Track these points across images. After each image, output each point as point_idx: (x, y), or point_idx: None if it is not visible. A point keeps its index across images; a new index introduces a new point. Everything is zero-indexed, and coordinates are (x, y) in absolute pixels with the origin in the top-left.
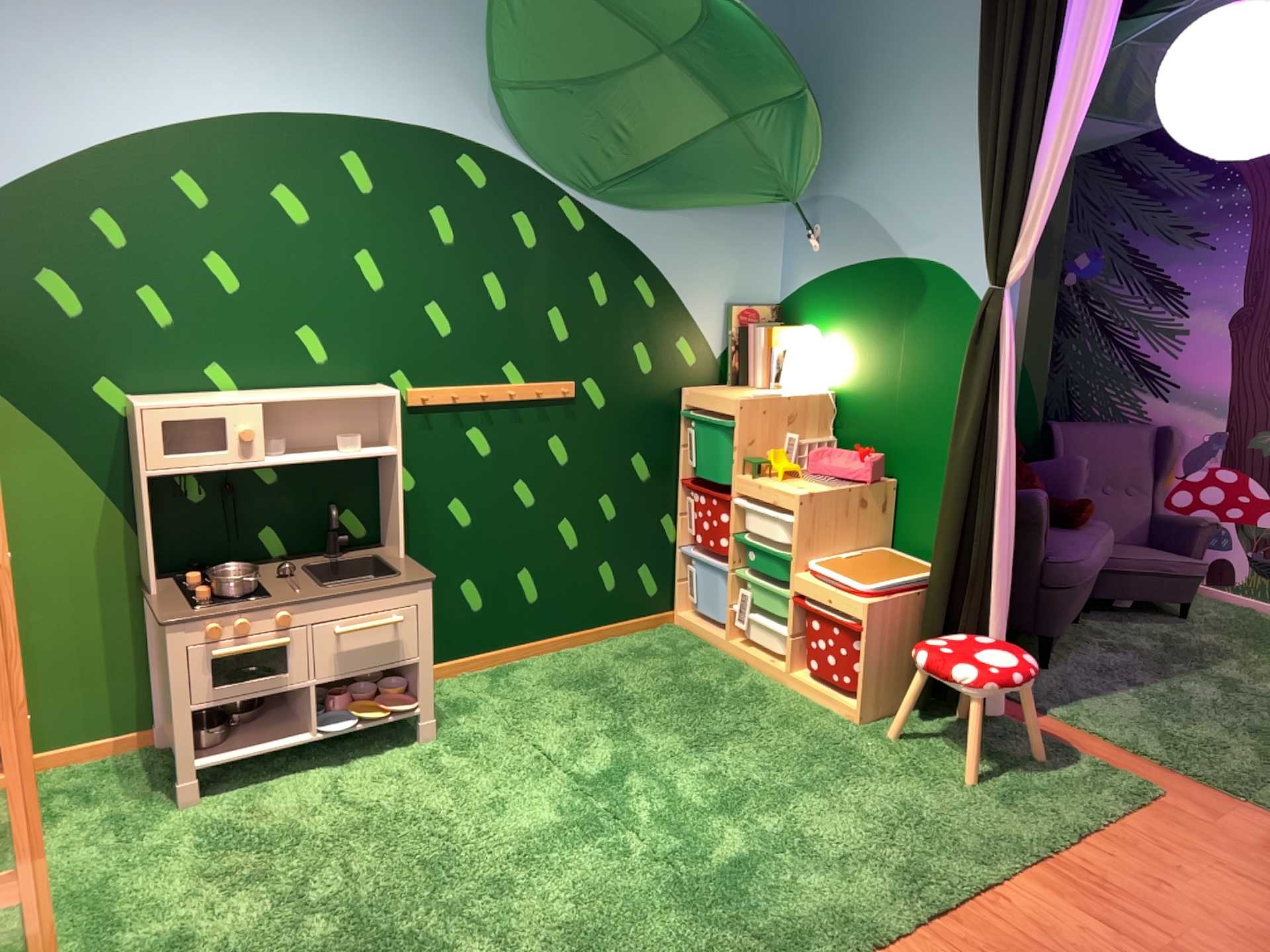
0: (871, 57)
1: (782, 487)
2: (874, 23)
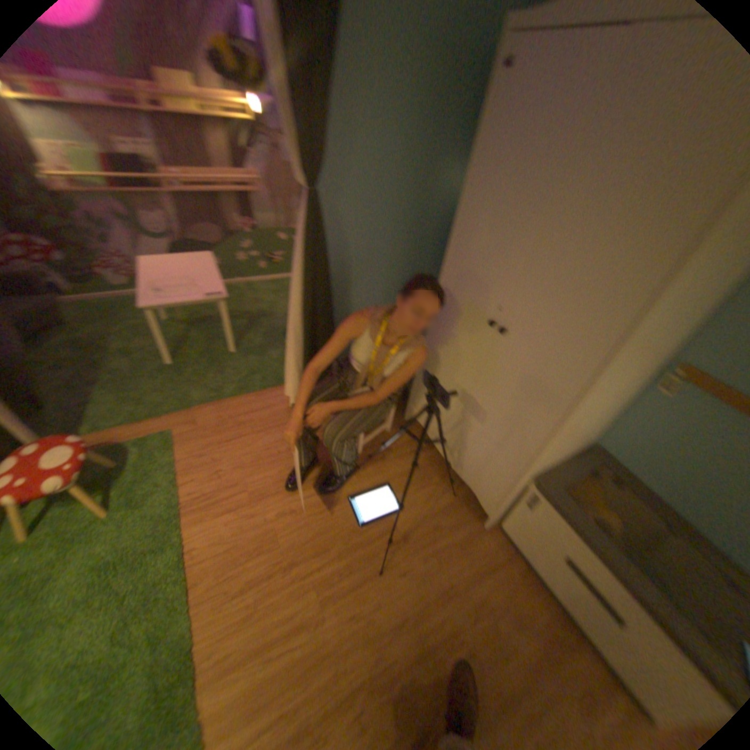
0: None
1: None
2: None
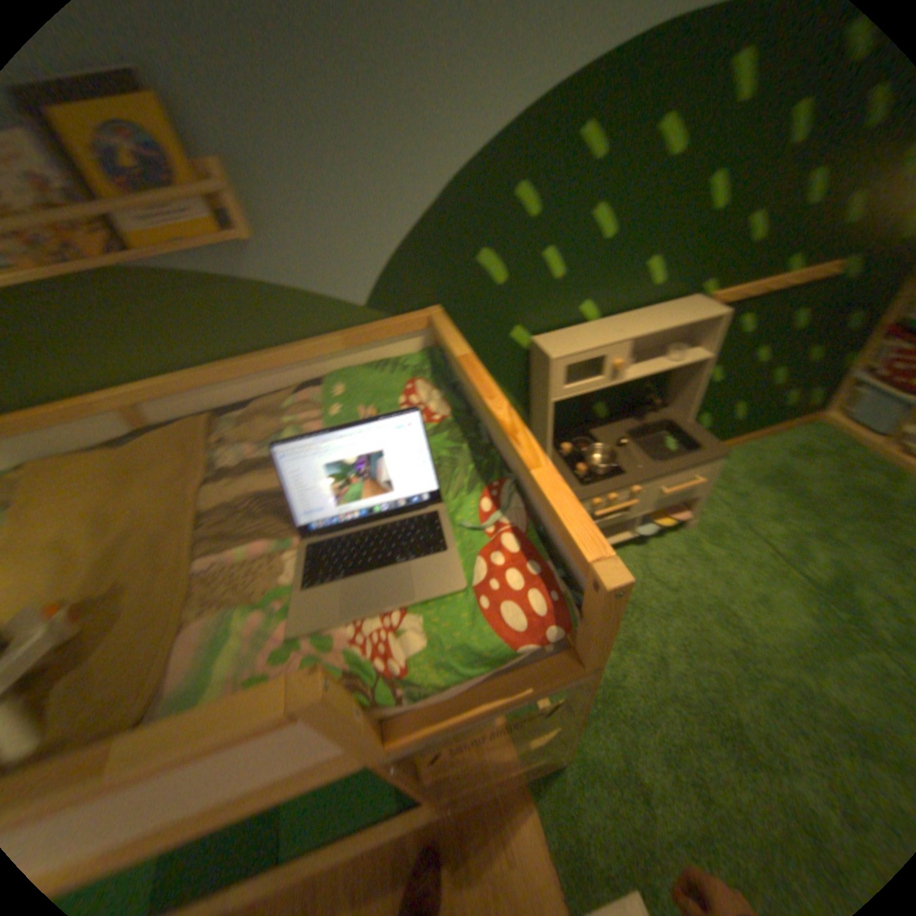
0: None
1: None
2: None
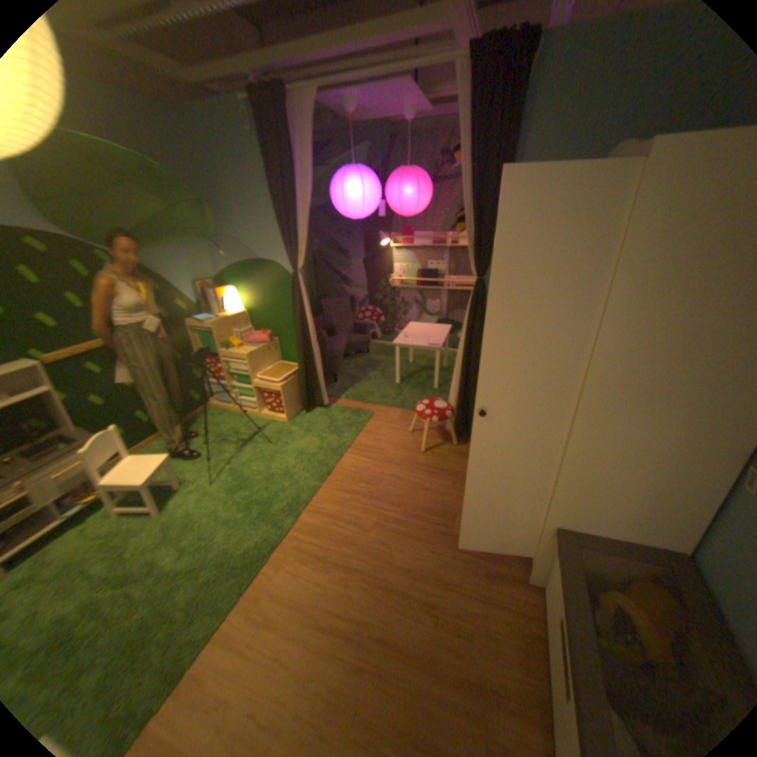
0: (224, 177)
1: (239, 353)
2: (222, 163)
